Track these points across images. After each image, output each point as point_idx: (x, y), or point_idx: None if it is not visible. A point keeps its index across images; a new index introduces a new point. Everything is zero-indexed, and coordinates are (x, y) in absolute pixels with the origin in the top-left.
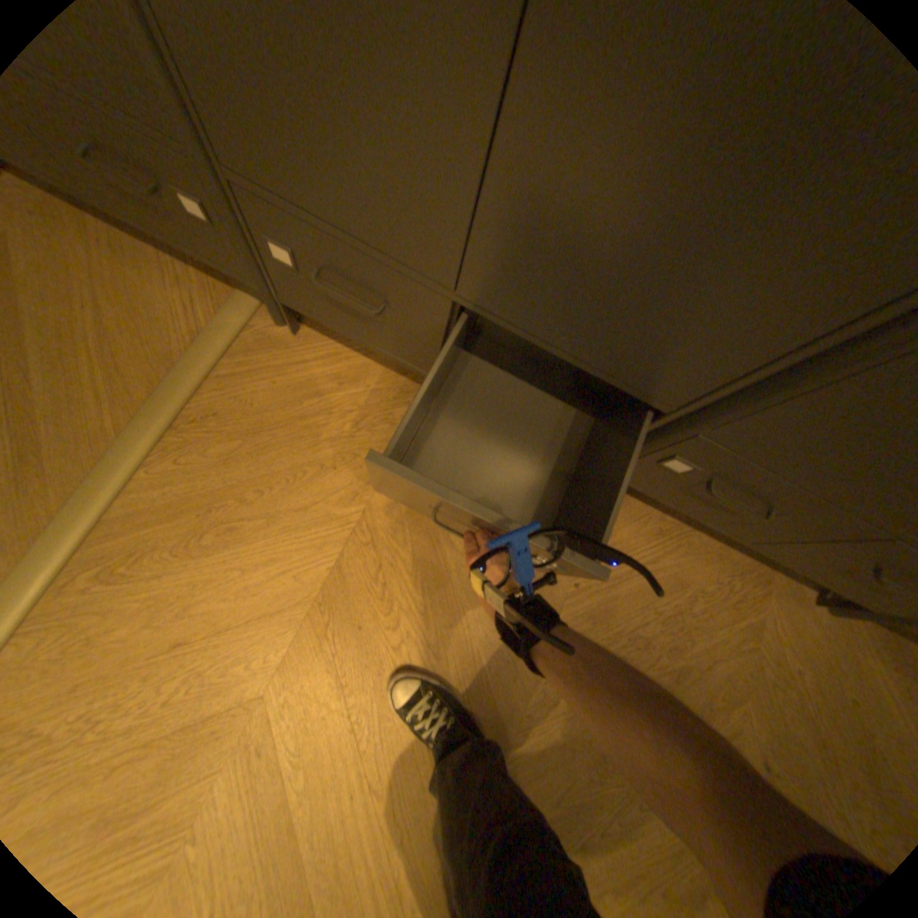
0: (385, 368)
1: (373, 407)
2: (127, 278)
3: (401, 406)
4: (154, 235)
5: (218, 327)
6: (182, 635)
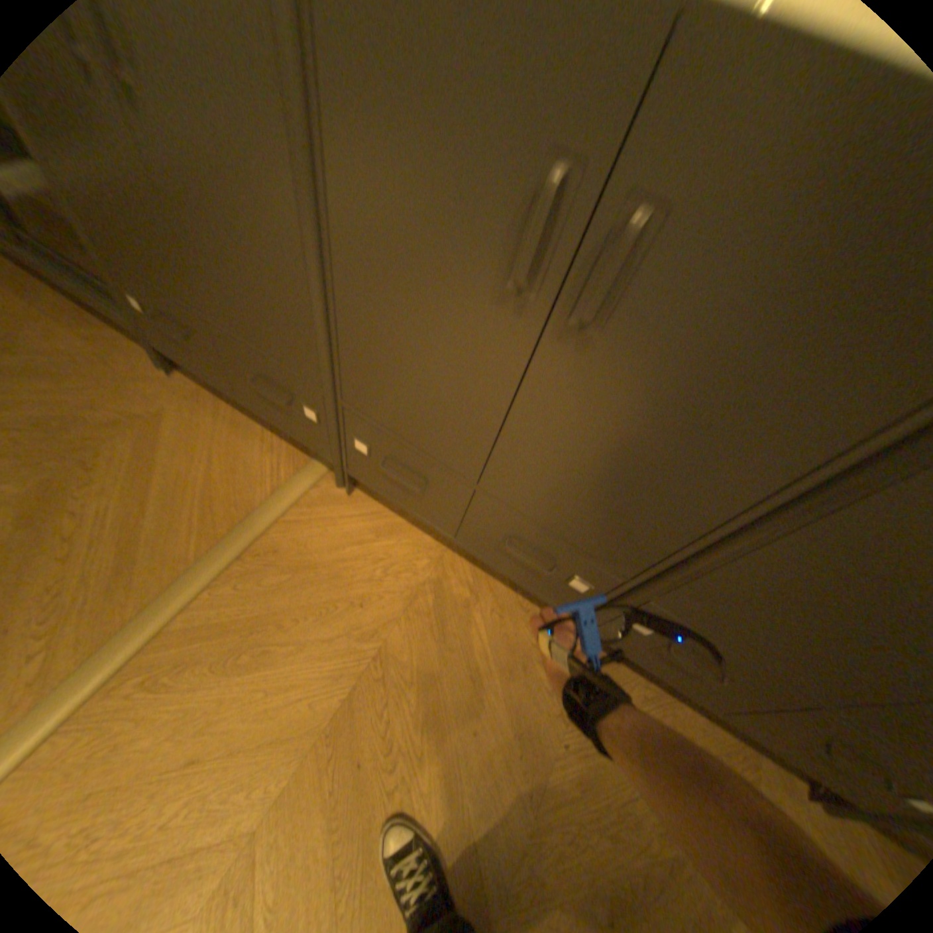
0: (414, 526)
1: (400, 557)
2: (236, 444)
3: (423, 558)
4: (269, 421)
5: (293, 484)
6: (197, 752)
